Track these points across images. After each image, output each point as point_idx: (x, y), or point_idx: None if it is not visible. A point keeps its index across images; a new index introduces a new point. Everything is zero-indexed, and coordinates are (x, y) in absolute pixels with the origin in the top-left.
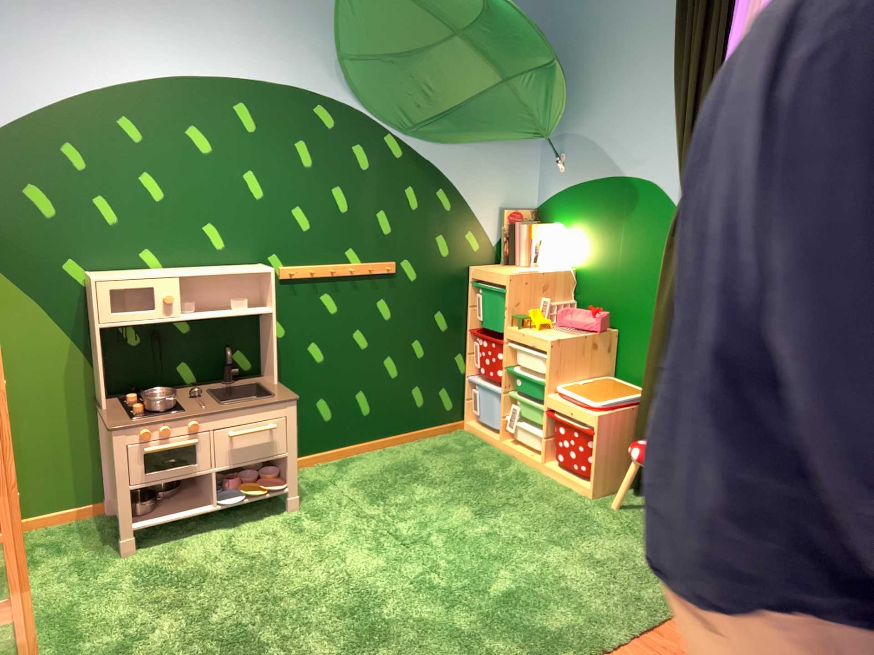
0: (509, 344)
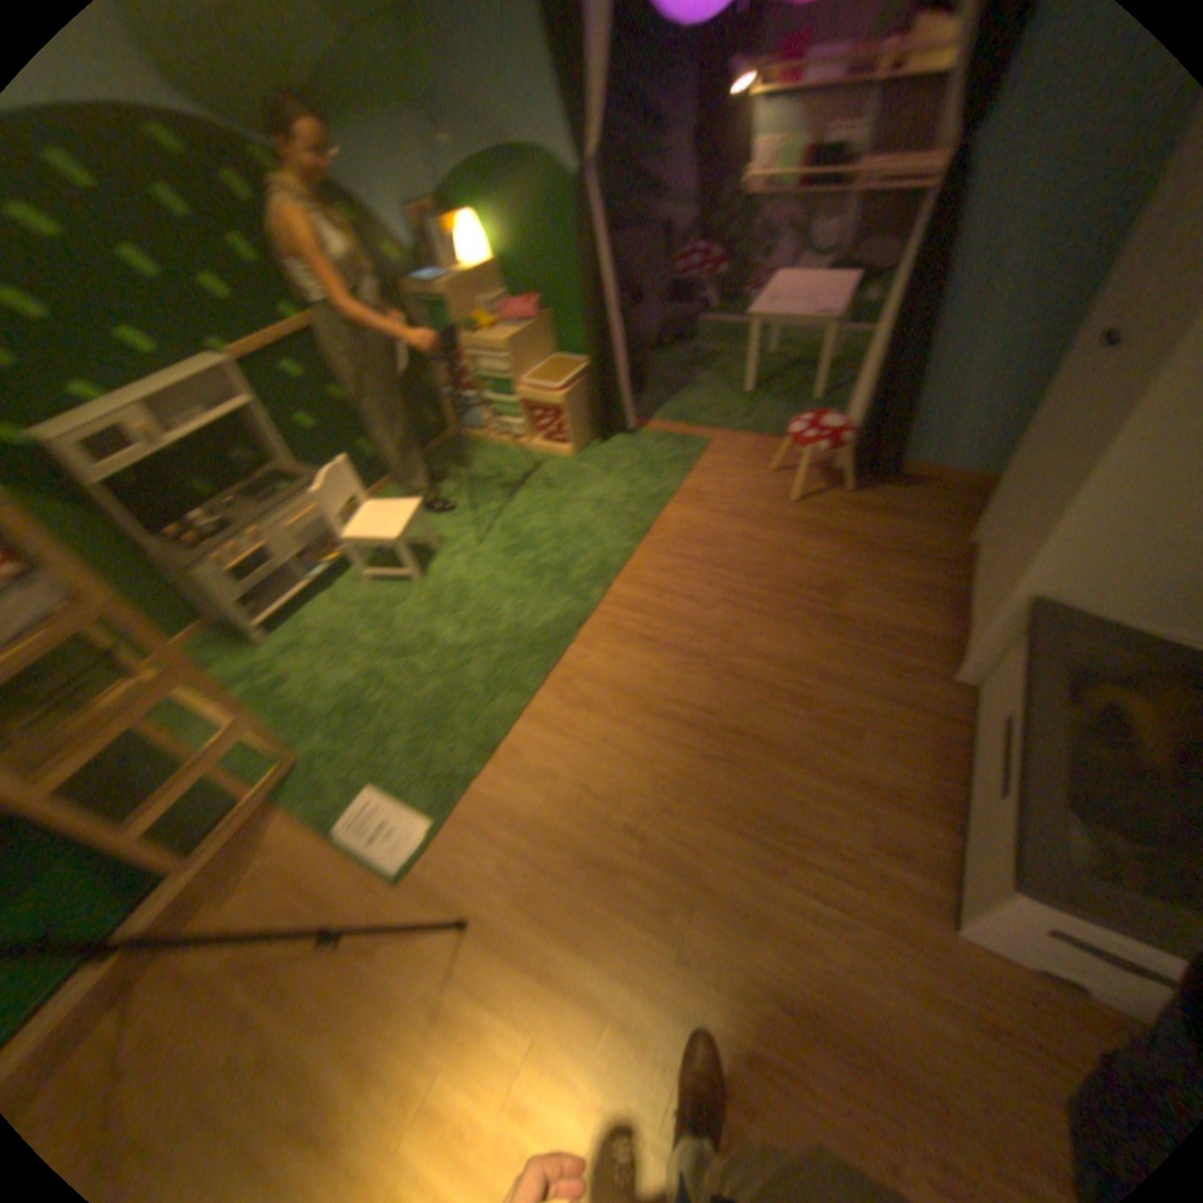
0: (469, 352)
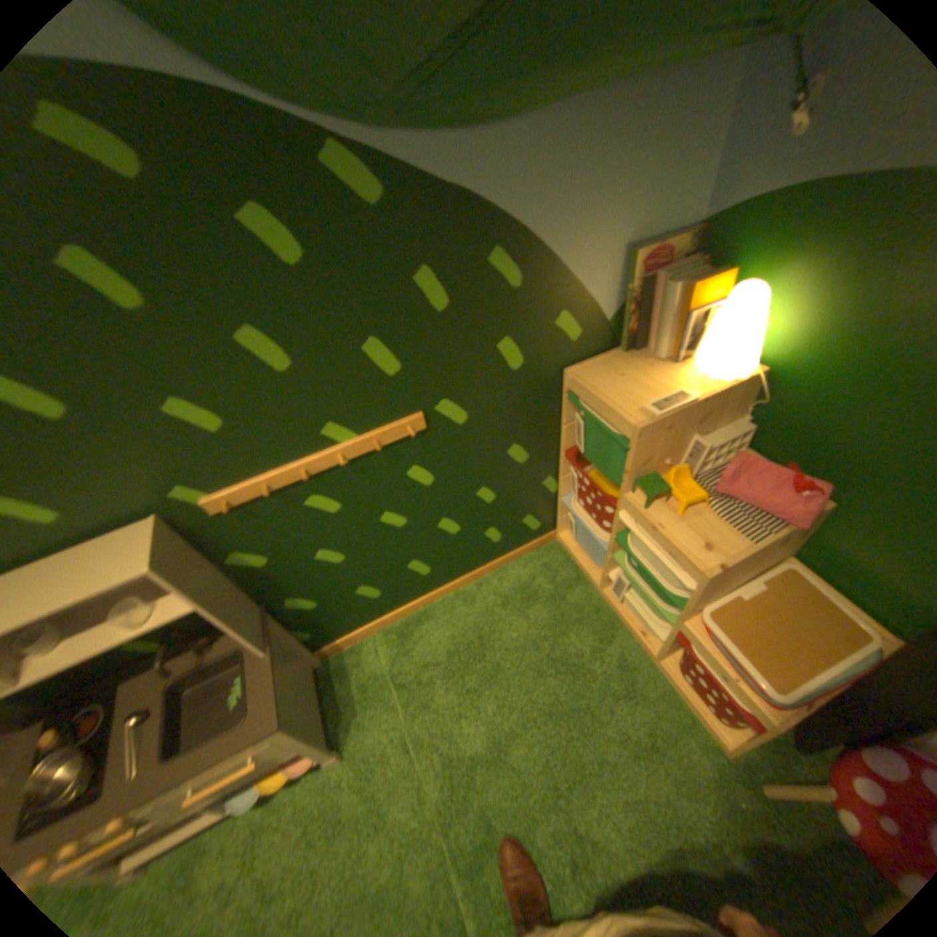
0: (624, 511)
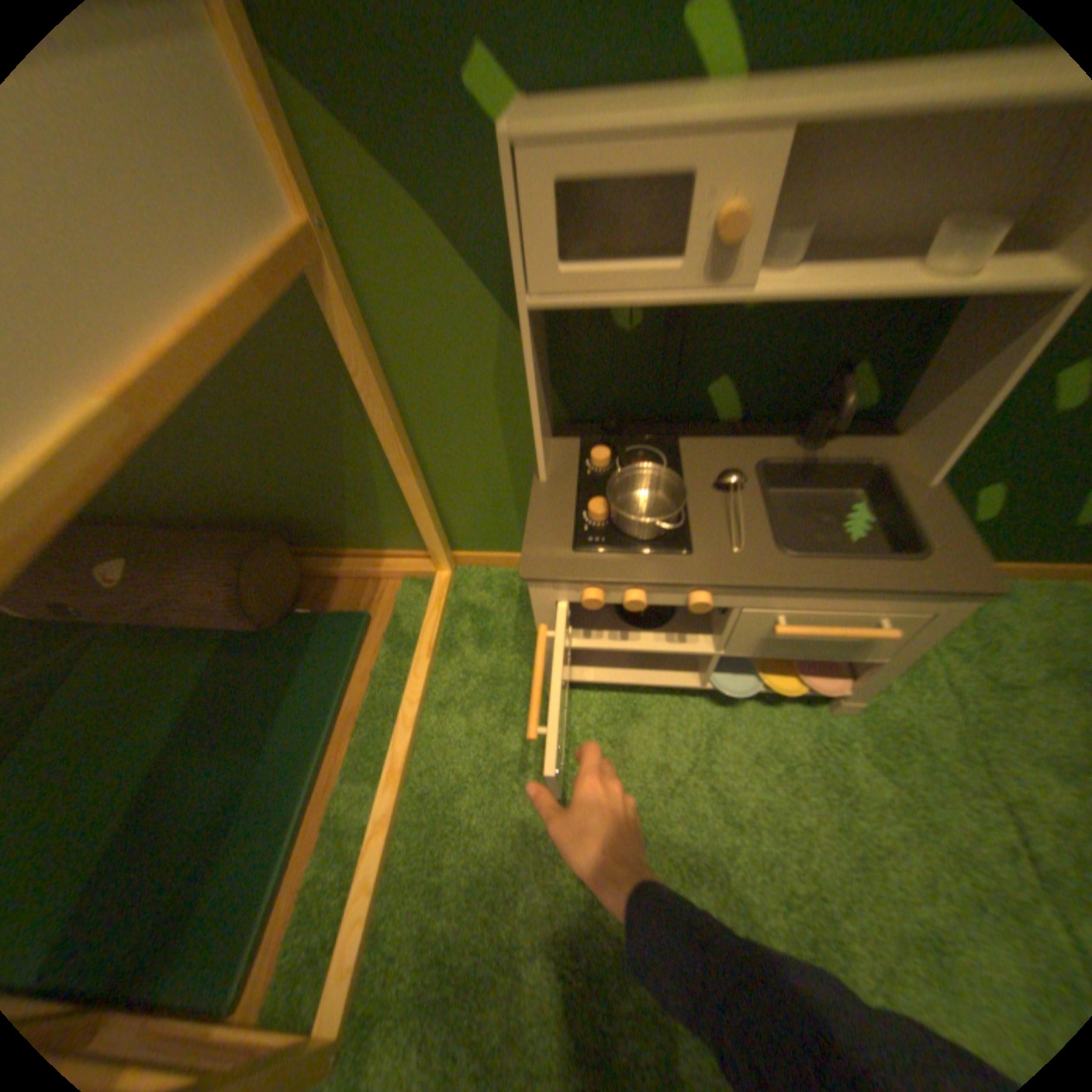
0: None
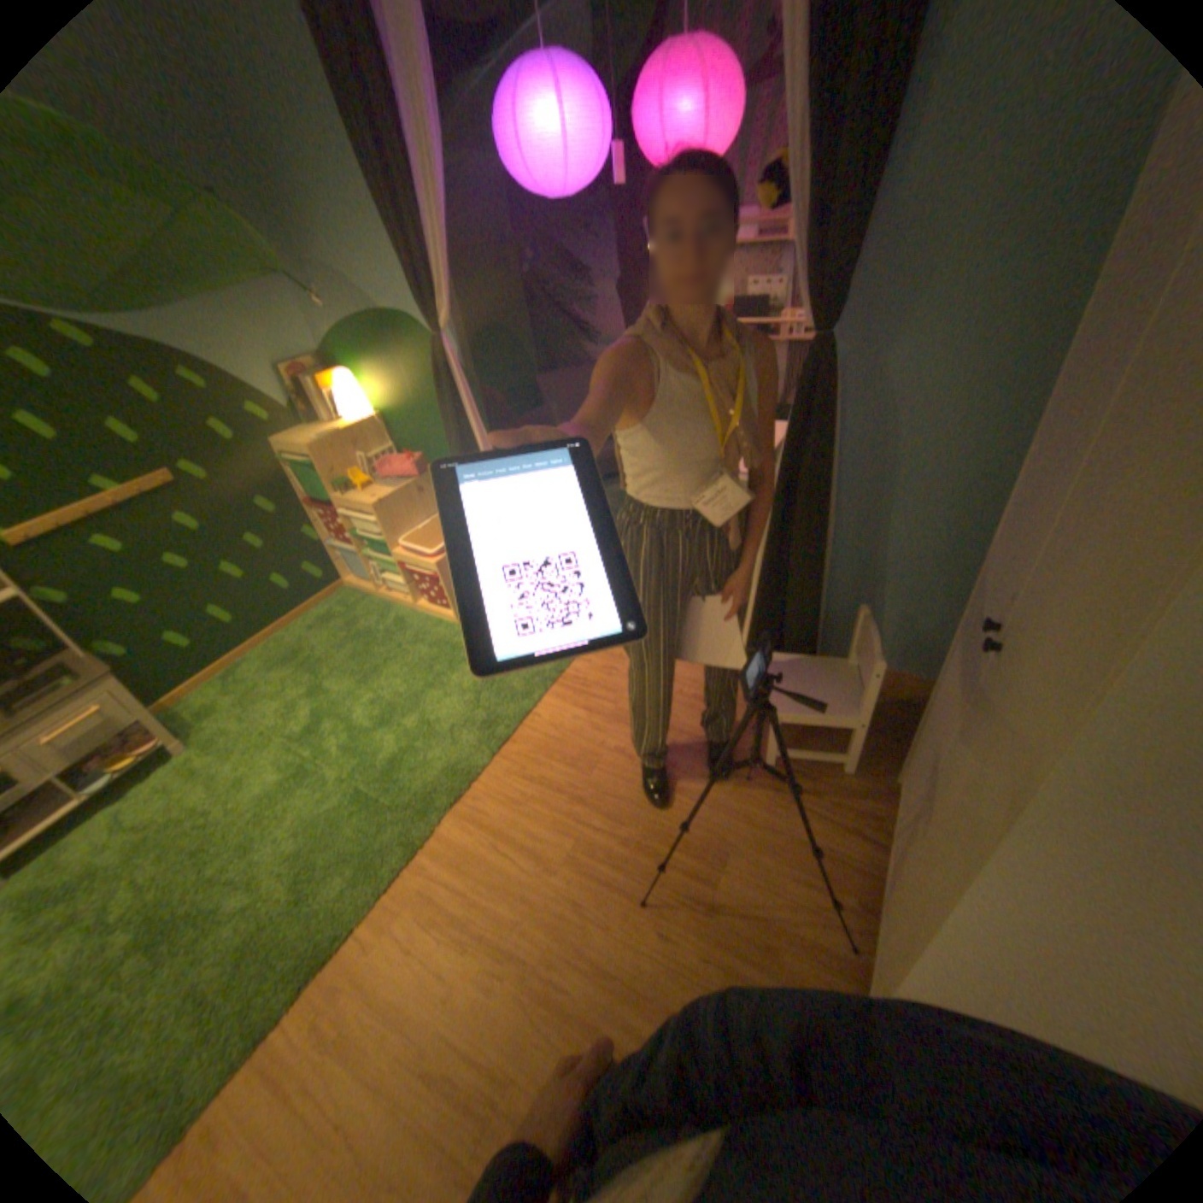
0: (340, 511)
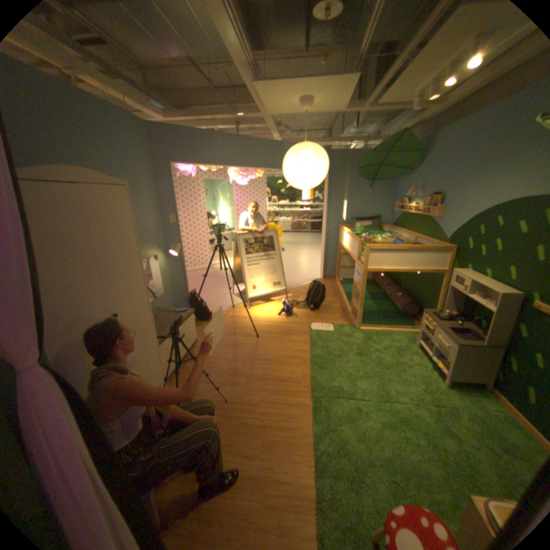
0: None
